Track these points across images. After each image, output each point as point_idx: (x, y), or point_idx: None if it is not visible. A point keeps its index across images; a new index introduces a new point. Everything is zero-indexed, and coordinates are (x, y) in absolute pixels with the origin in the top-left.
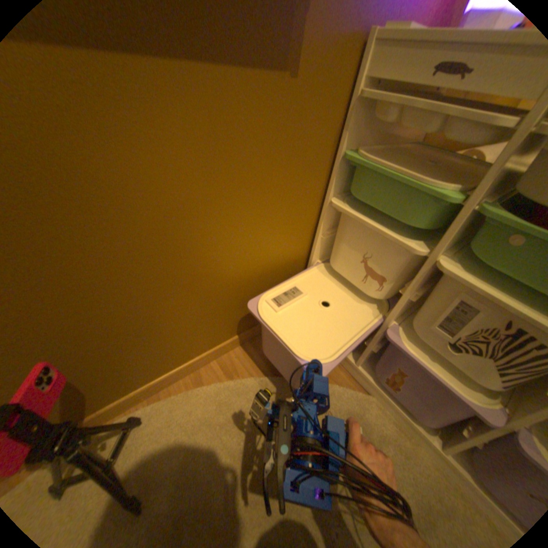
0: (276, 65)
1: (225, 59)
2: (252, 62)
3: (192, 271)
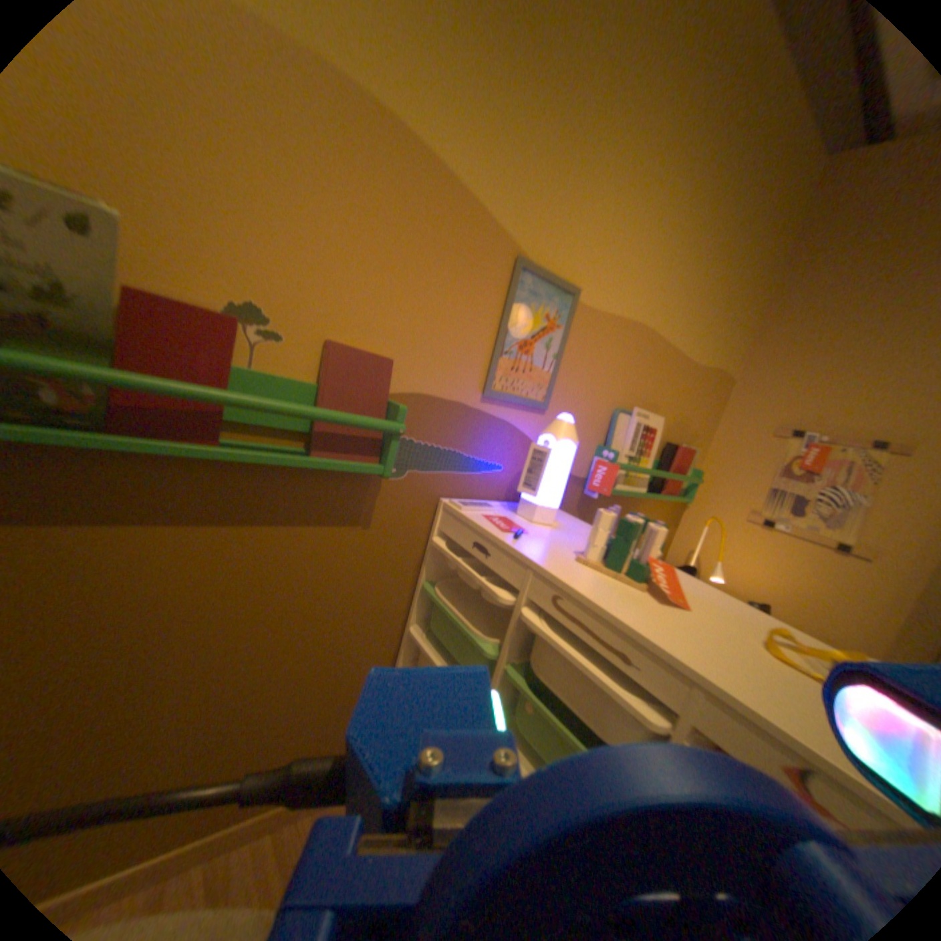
0: (349, 527)
1: (303, 527)
2: (327, 527)
3: (217, 702)
